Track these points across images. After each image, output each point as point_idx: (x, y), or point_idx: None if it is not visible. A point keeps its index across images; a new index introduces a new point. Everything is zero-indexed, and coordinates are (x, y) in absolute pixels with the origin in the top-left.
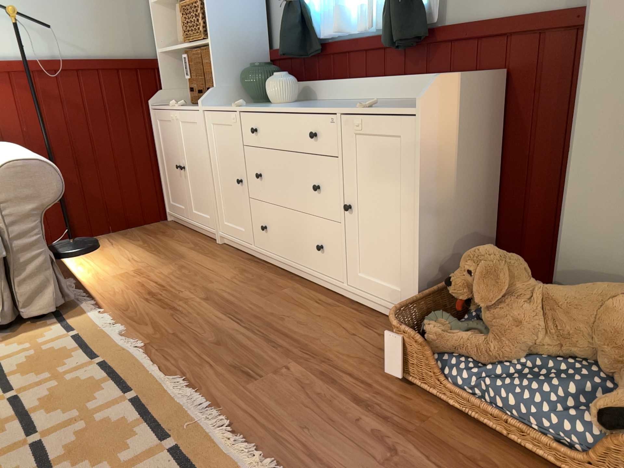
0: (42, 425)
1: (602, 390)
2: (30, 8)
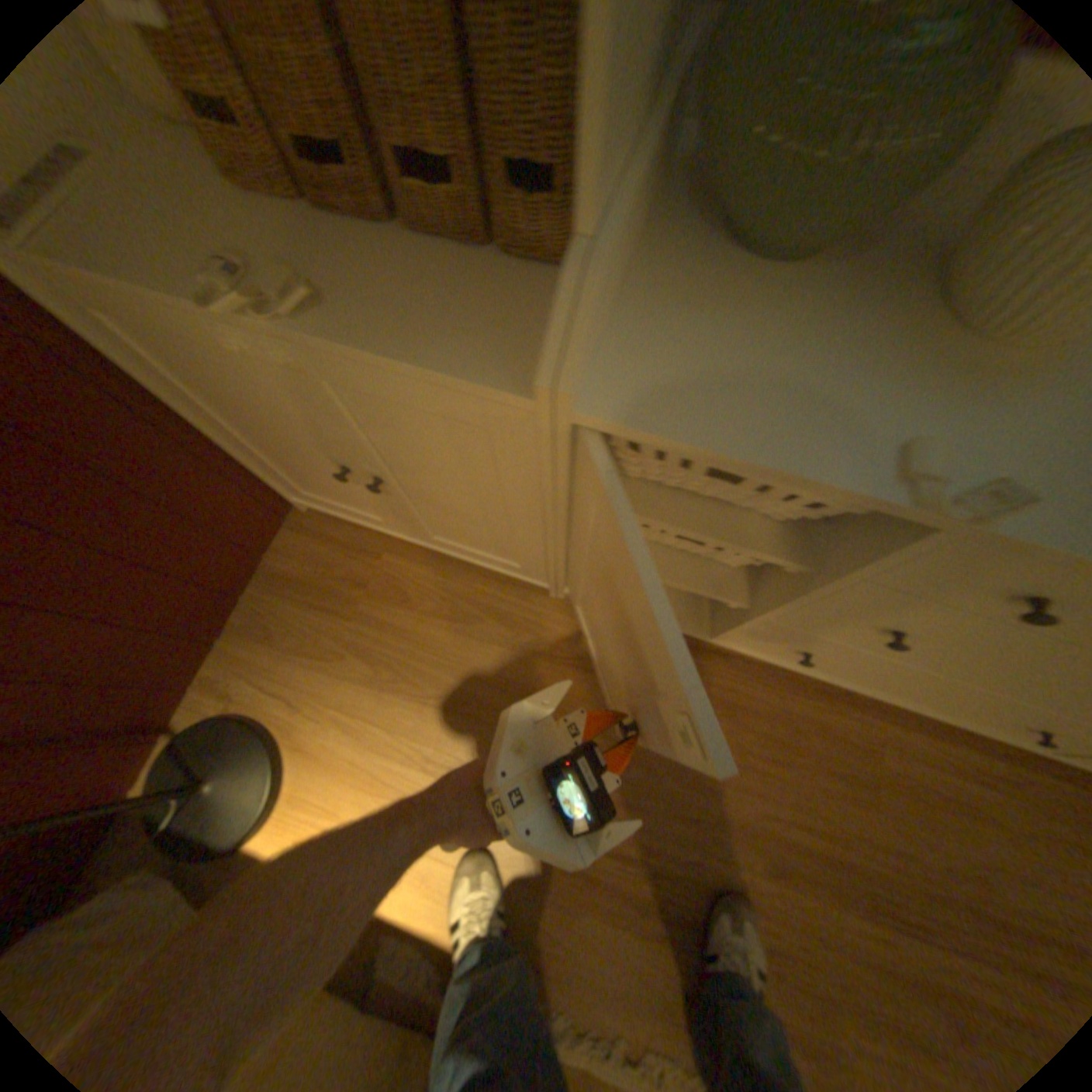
0: None
1: None
2: None
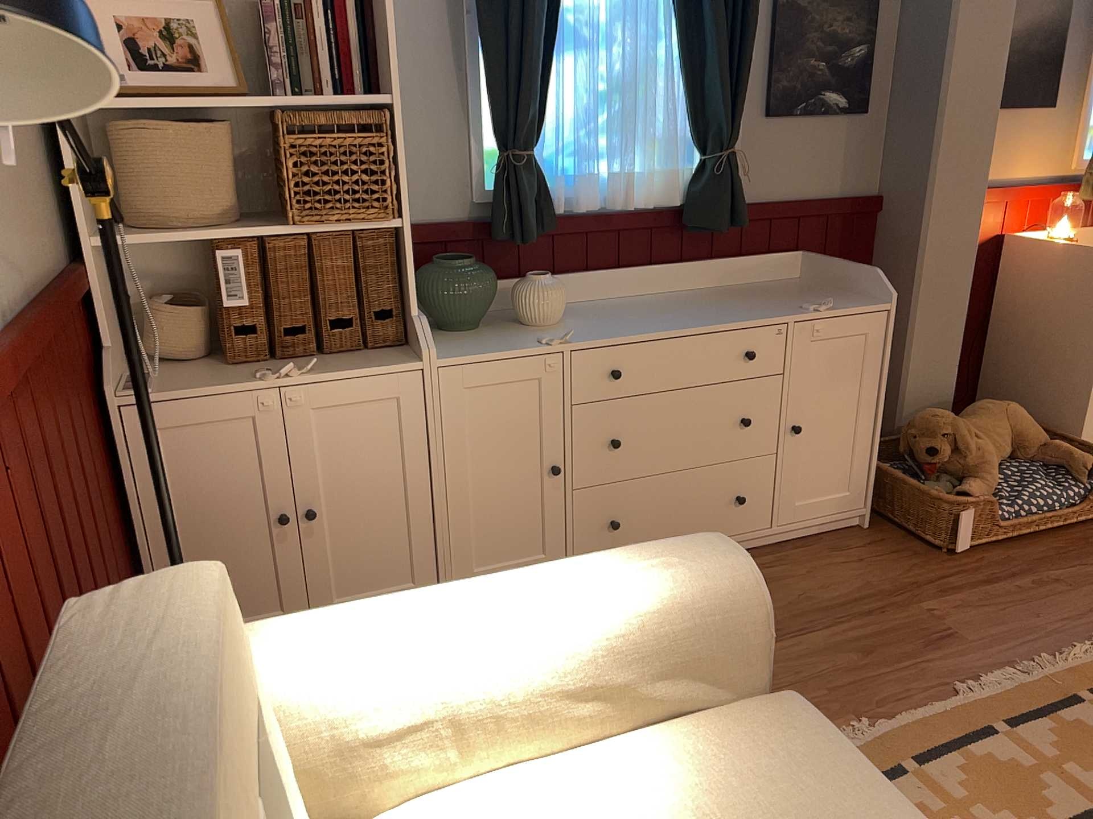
0: (1081, 812)
1: (1043, 469)
2: None
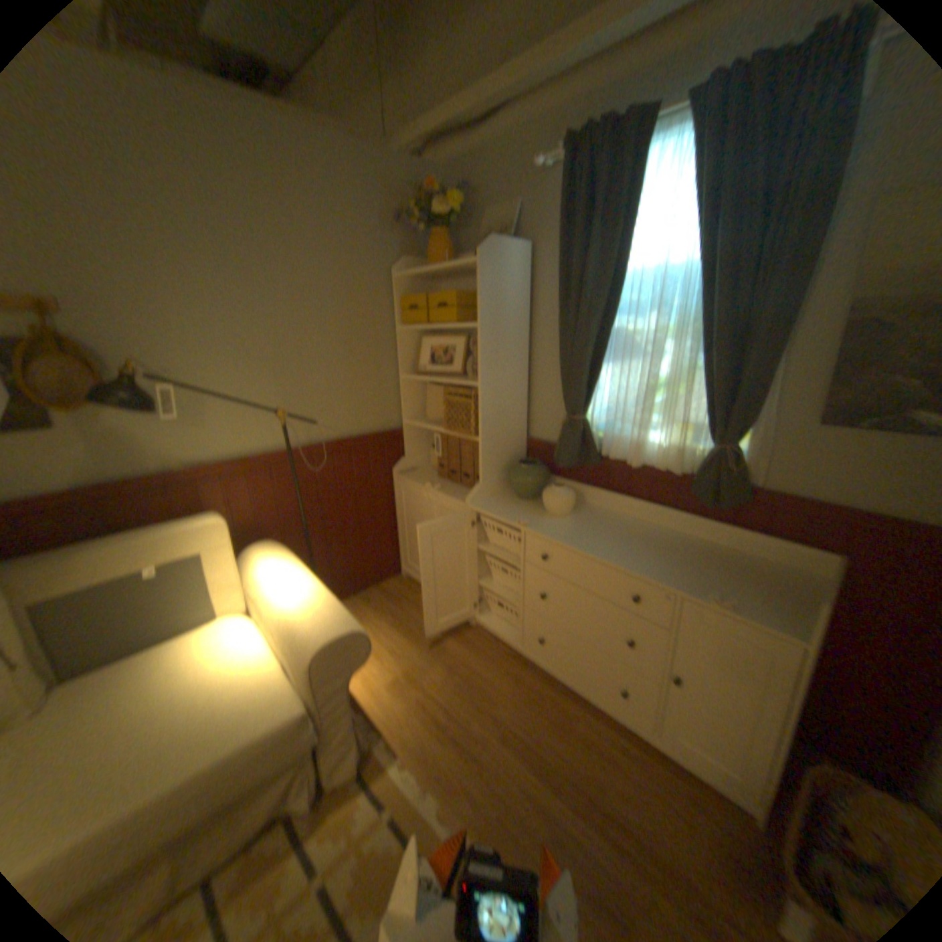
0: None
1: None
2: (290, 395)
